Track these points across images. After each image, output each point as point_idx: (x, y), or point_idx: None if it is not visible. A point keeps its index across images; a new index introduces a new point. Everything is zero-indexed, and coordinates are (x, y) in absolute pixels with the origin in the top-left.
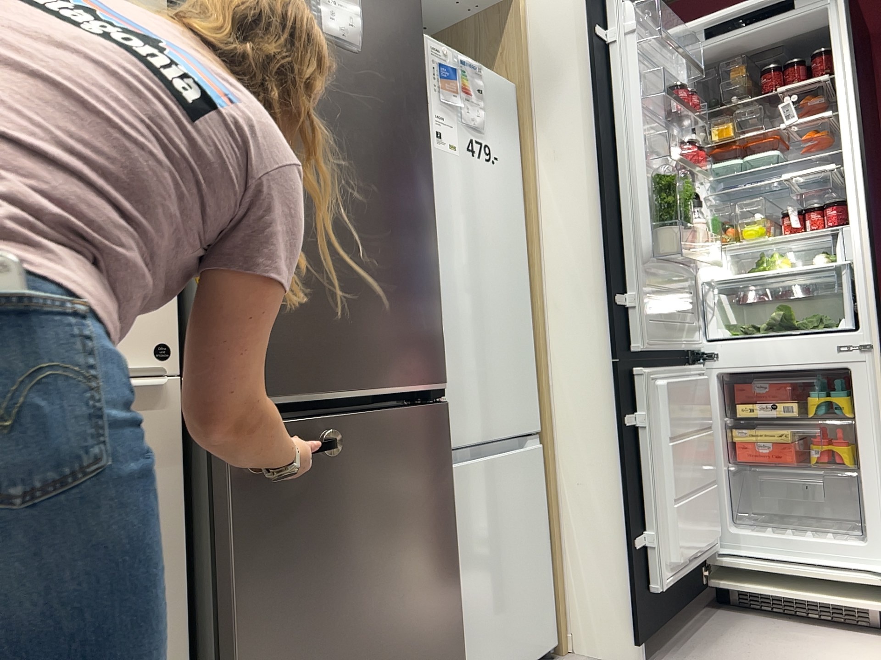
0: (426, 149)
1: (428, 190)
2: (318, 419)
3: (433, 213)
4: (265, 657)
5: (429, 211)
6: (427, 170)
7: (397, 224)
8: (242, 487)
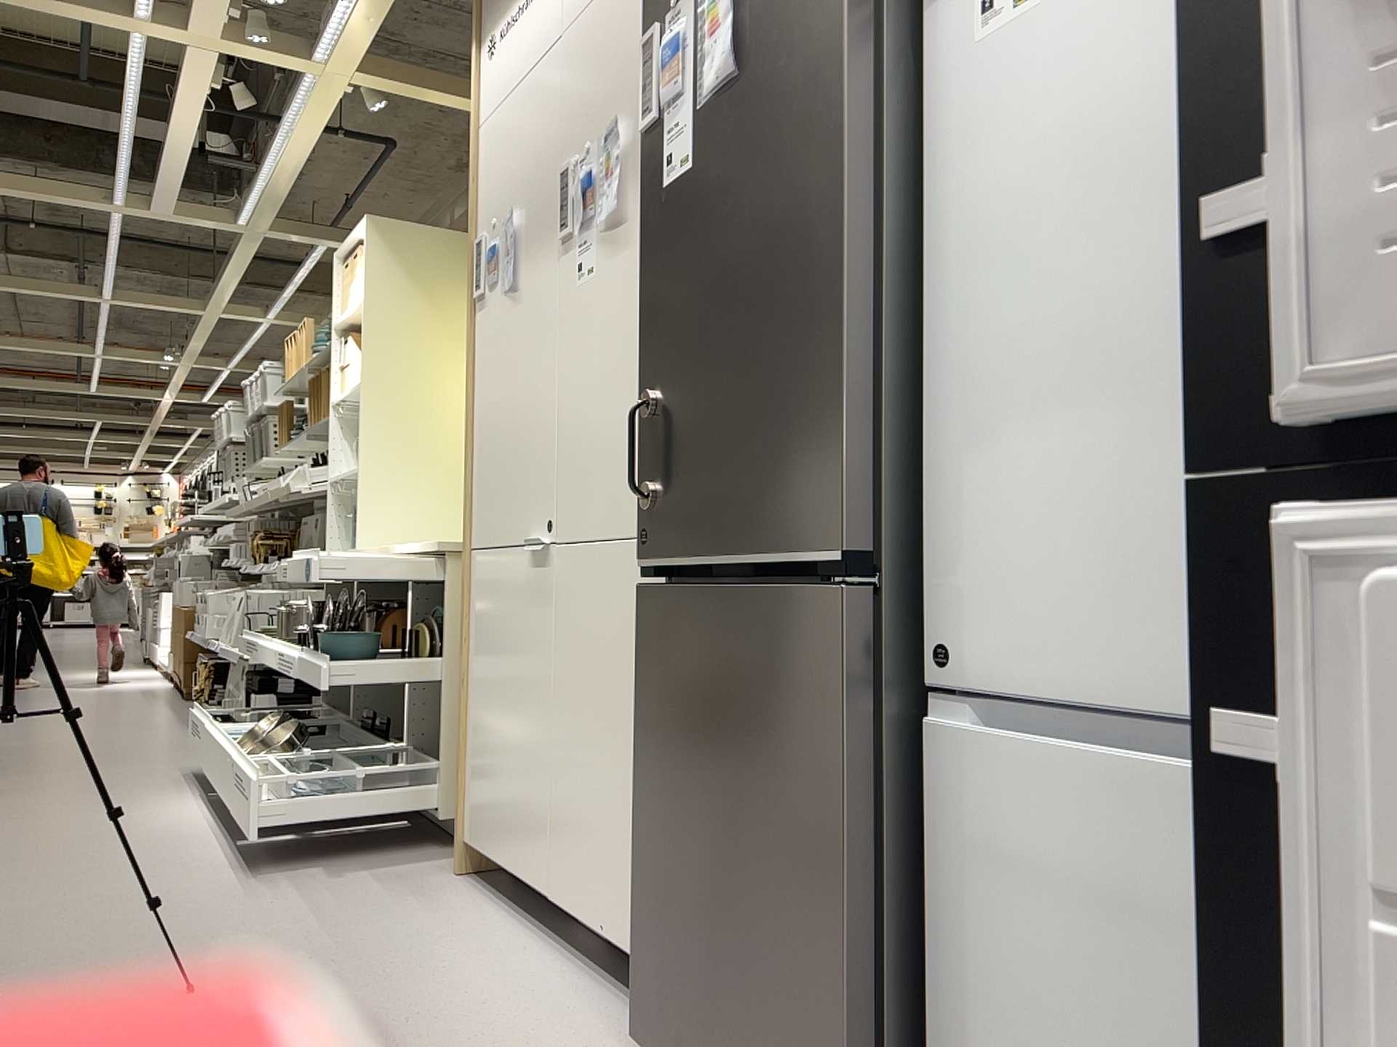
0: (837, 125)
1: (835, 201)
2: (724, 590)
3: (843, 237)
4: (648, 820)
5: (835, 239)
6: (836, 163)
7: (777, 300)
8: (643, 646)
